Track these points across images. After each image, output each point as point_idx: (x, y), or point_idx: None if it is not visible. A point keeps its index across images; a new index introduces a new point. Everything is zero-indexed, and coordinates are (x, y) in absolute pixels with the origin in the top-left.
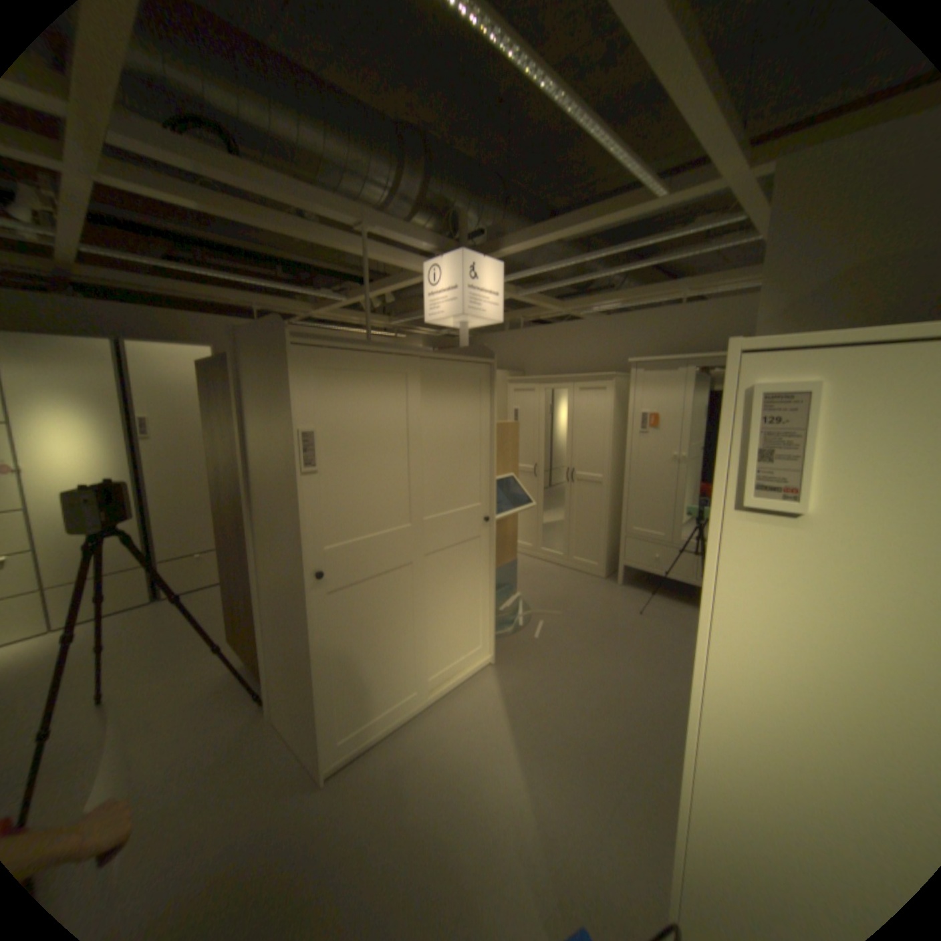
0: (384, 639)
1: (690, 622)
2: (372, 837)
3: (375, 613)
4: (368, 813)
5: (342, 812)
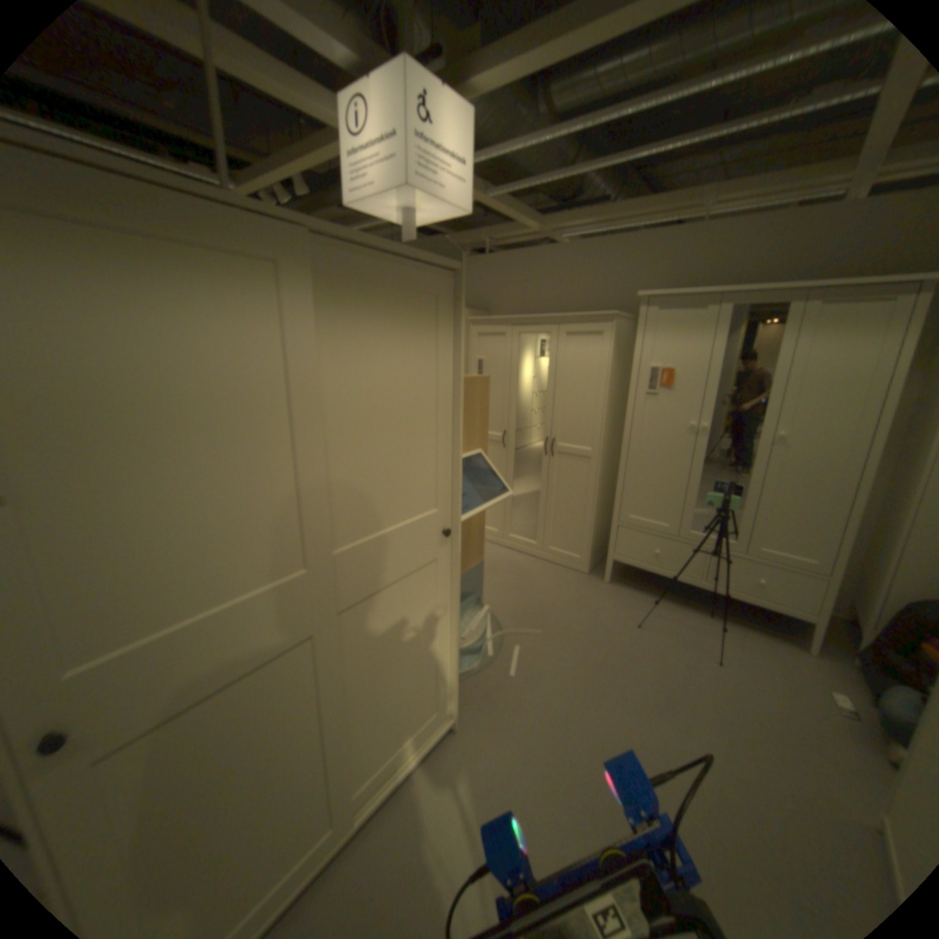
0: (259, 779)
1: (699, 637)
2: None
3: (234, 746)
4: None
5: None
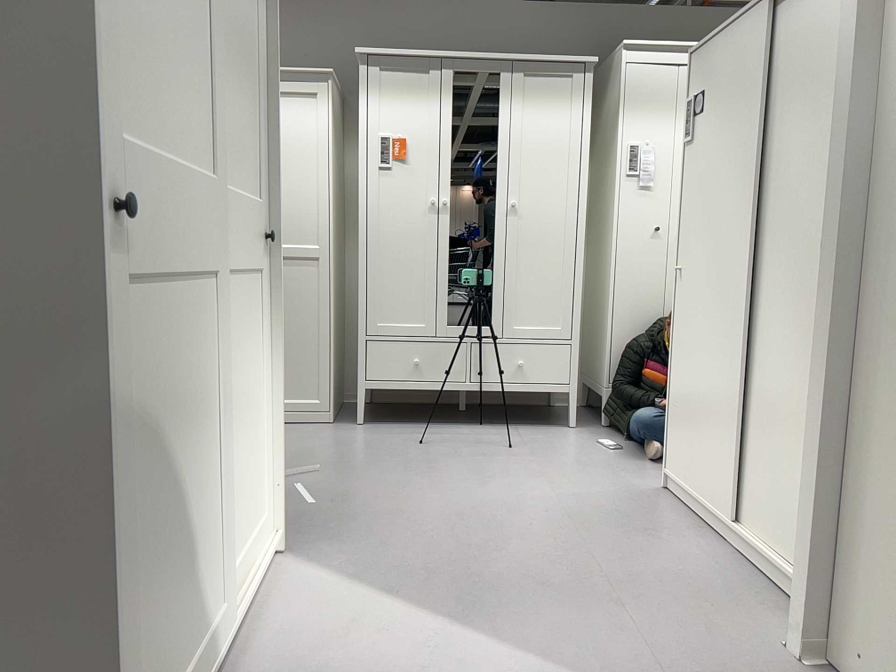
0: (182, 466)
1: (481, 438)
2: None
3: (171, 389)
4: None
5: None
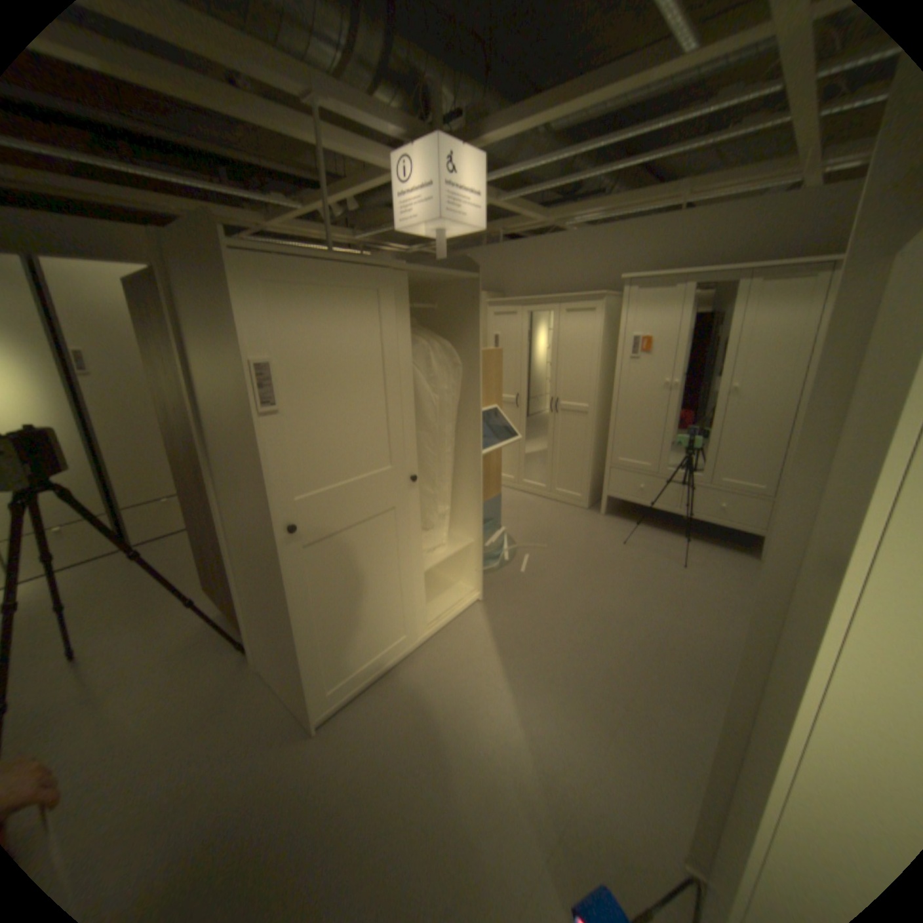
0: (368, 588)
1: (673, 550)
2: (368, 784)
3: (357, 563)
4: (363, 760)
5: (336, 760)
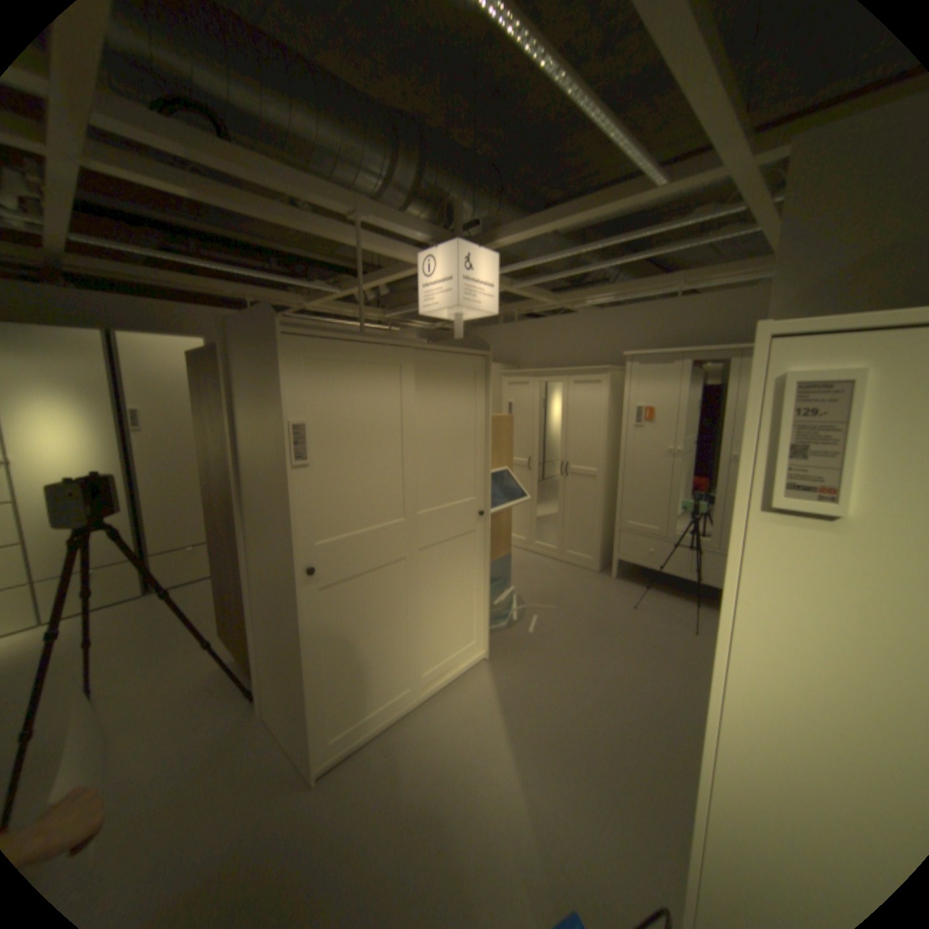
0: (376, 636)
1: (685, 617)
2: (364, 840)
3: (367, 610)
4: (360, 815)
5: (333, 813)
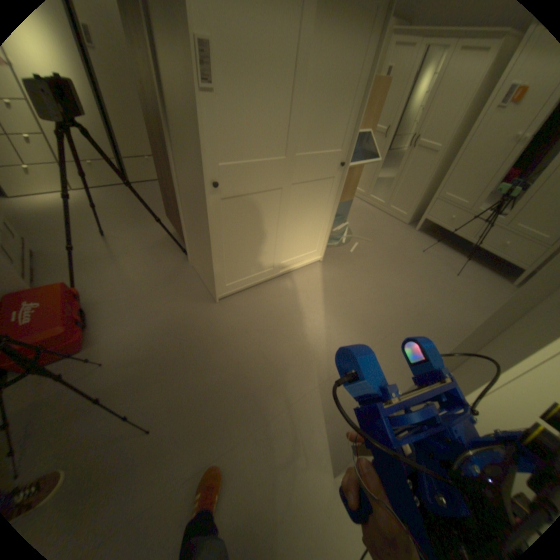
0: (257, 235)
1: (455, 263)
2: (242, 330)
3: (253, 218)
4: (241, 319)
5: (228, 315)
